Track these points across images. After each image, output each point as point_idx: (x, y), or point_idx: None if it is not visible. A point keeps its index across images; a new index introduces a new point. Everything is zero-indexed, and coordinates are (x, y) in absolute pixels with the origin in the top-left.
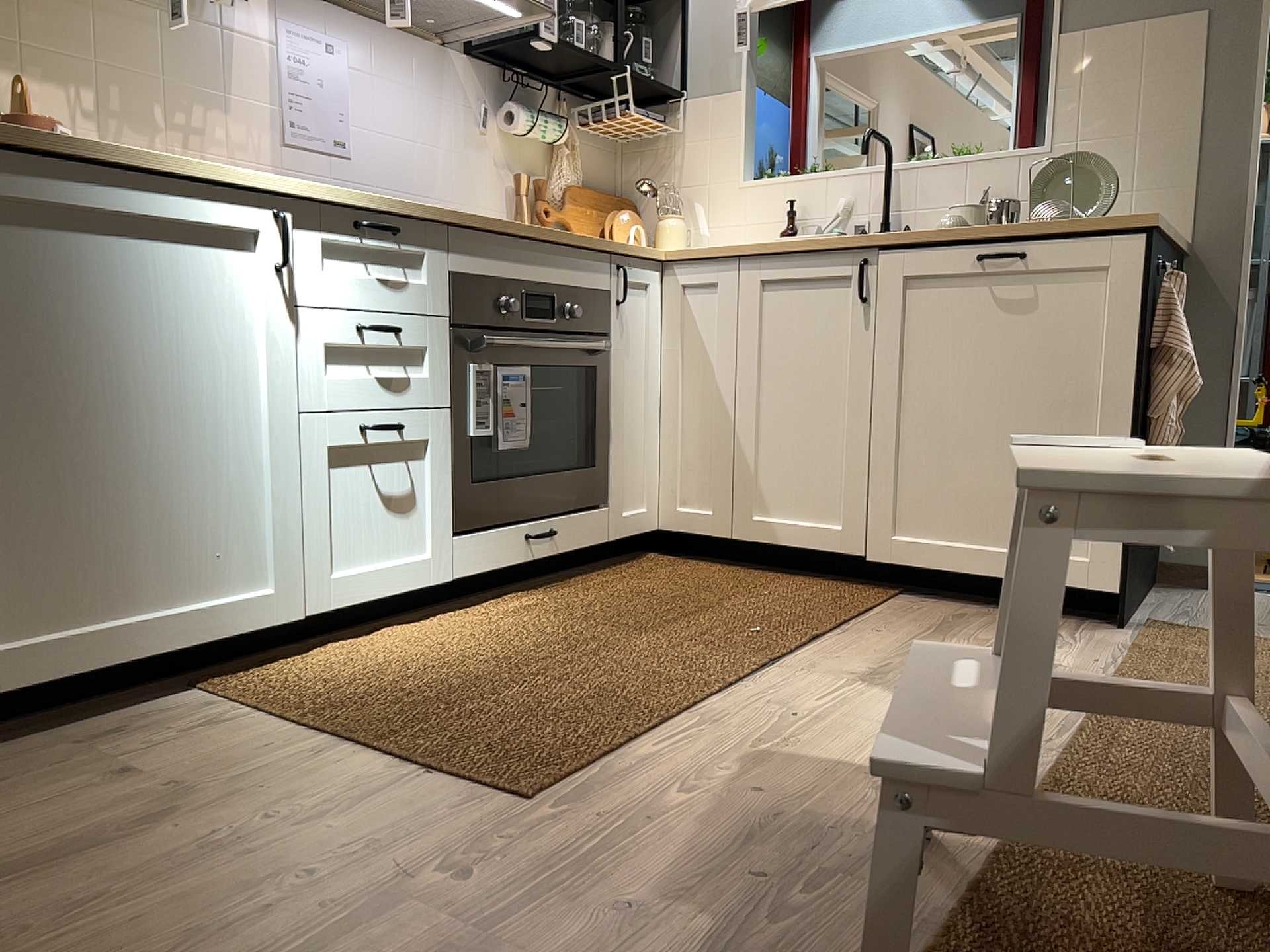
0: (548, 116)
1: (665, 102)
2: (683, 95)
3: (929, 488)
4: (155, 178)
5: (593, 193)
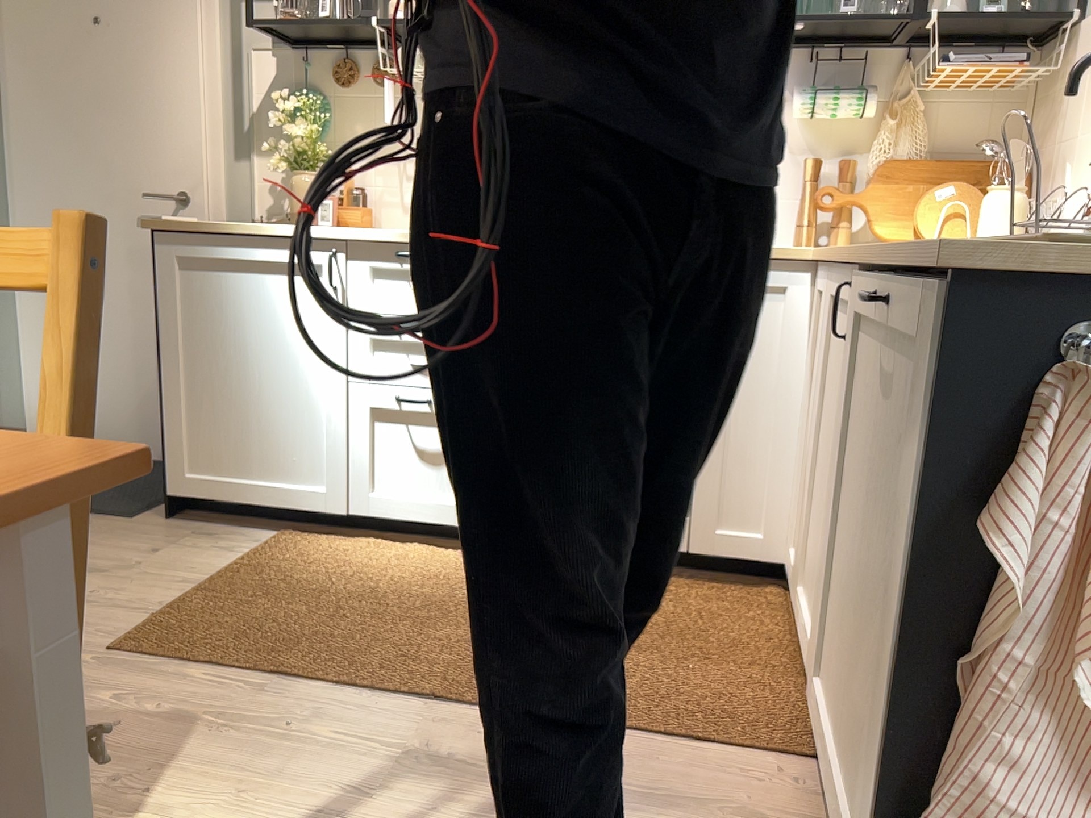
0: (837, 93)
1: (1068, 27)
2: (1073, 16)
3: (842, 638)
4: (262, 237)
5: (962, 162)
